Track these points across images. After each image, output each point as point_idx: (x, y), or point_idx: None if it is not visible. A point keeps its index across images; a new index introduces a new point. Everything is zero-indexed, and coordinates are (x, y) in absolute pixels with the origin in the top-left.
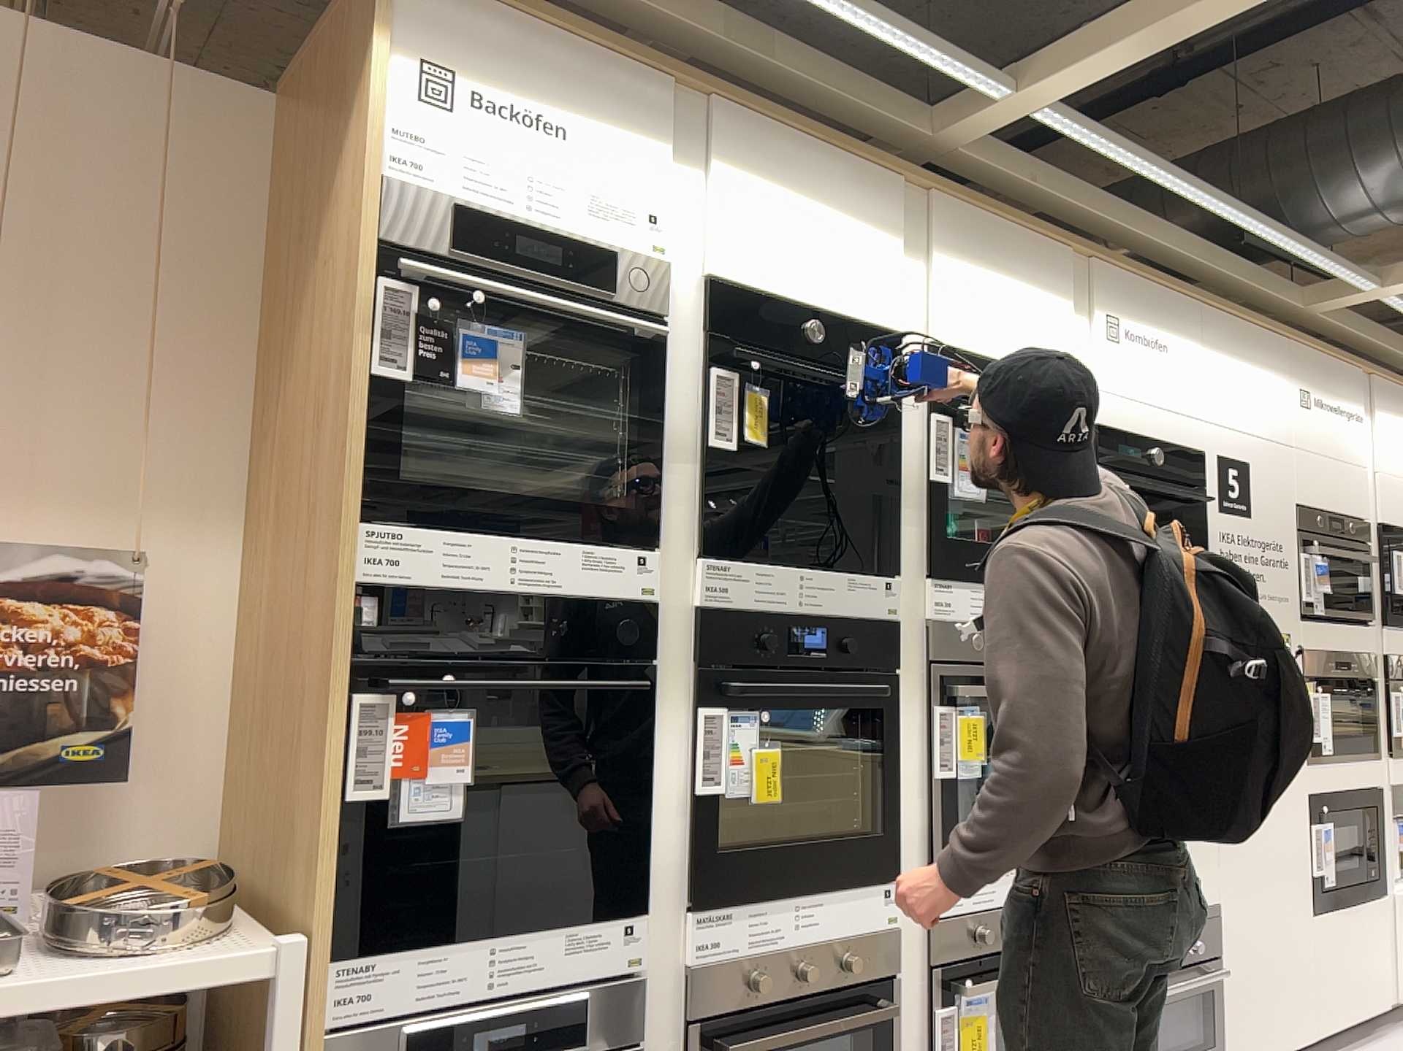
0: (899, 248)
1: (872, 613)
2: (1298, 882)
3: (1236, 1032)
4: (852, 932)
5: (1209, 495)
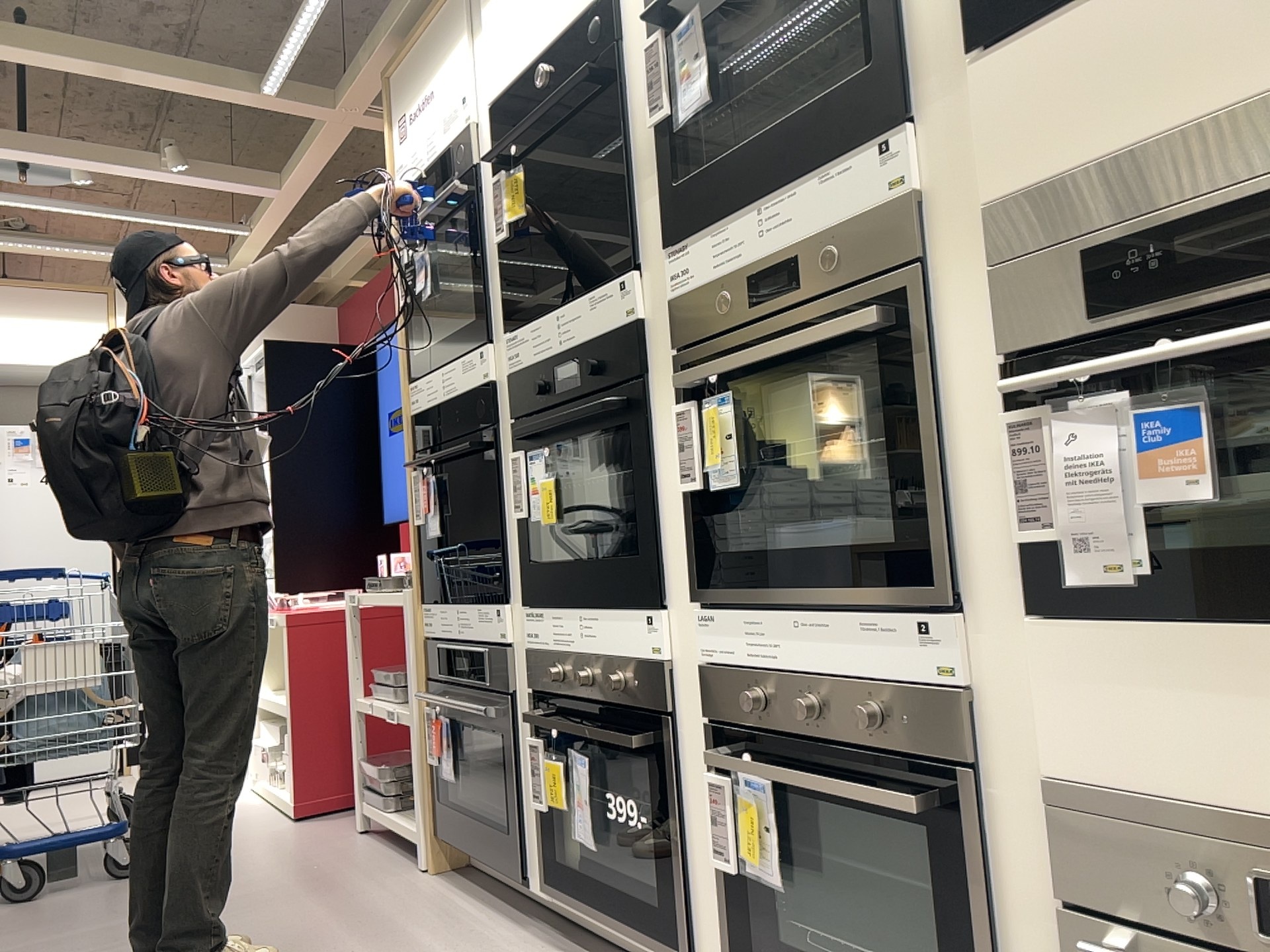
0: None
1: (609, 321)
2: None
3: None
4: (621, 654)
5: None
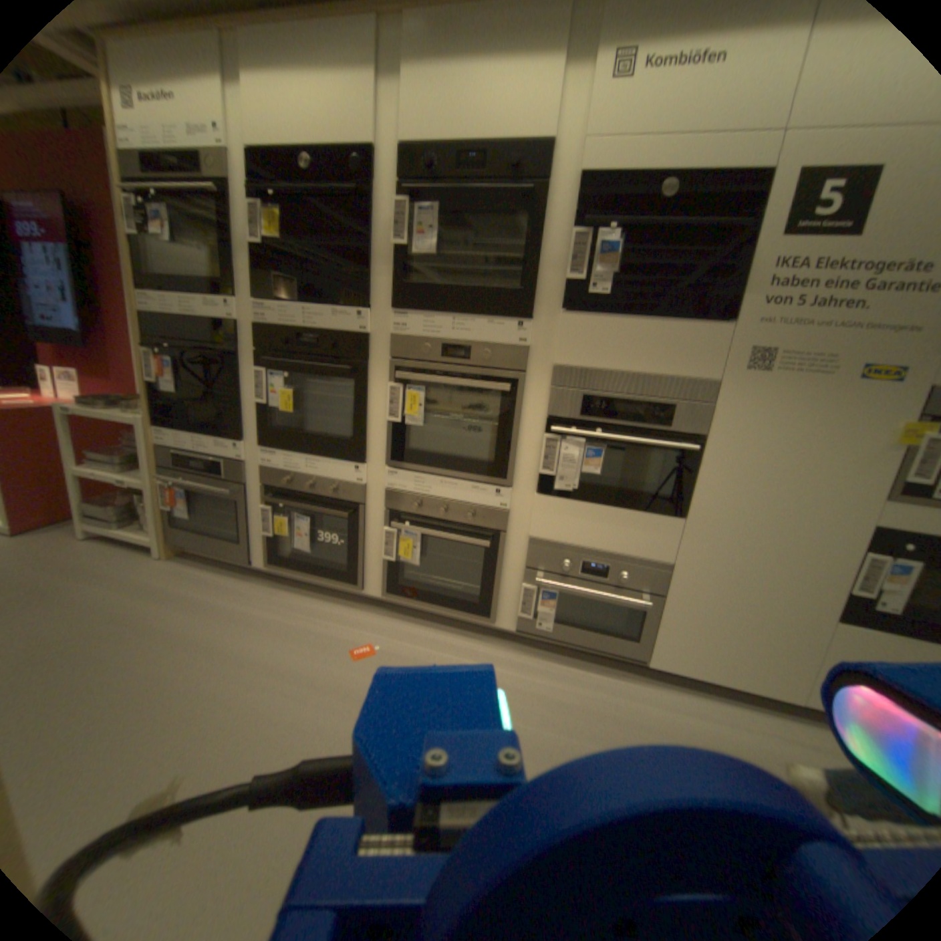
0: (369, 75)
1: (347, 327)
2: (822, 590)
3: (672, 649)
4: (335, 477)
5: (770, 214)
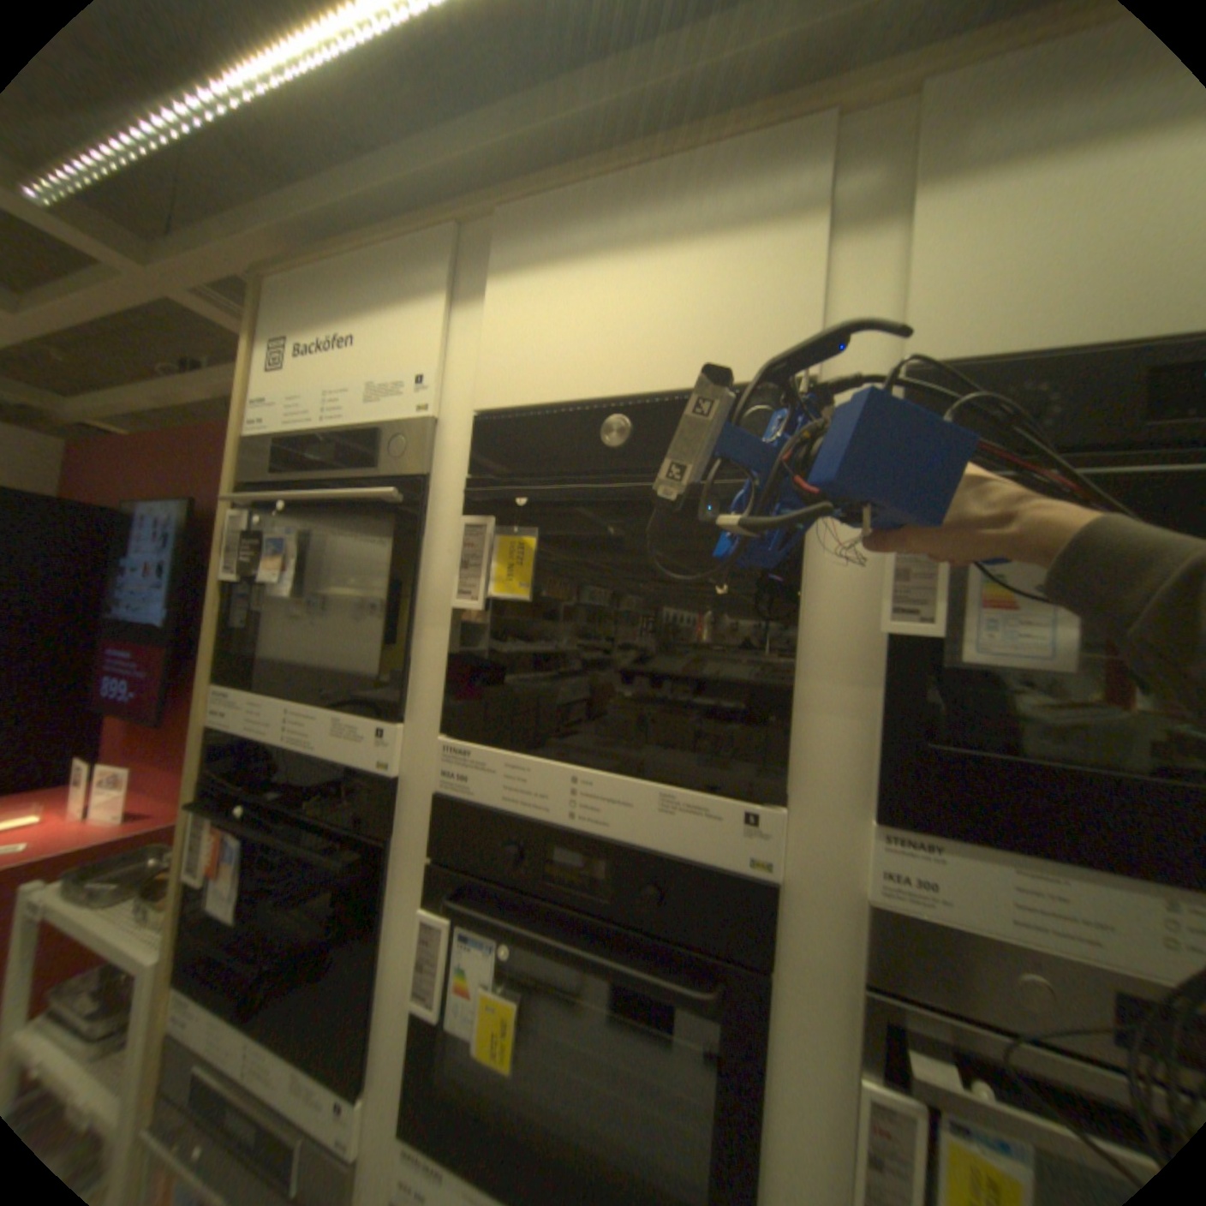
0: (815, 229)
1: (708, 856)
2: None
3: None
4: None
5: None
